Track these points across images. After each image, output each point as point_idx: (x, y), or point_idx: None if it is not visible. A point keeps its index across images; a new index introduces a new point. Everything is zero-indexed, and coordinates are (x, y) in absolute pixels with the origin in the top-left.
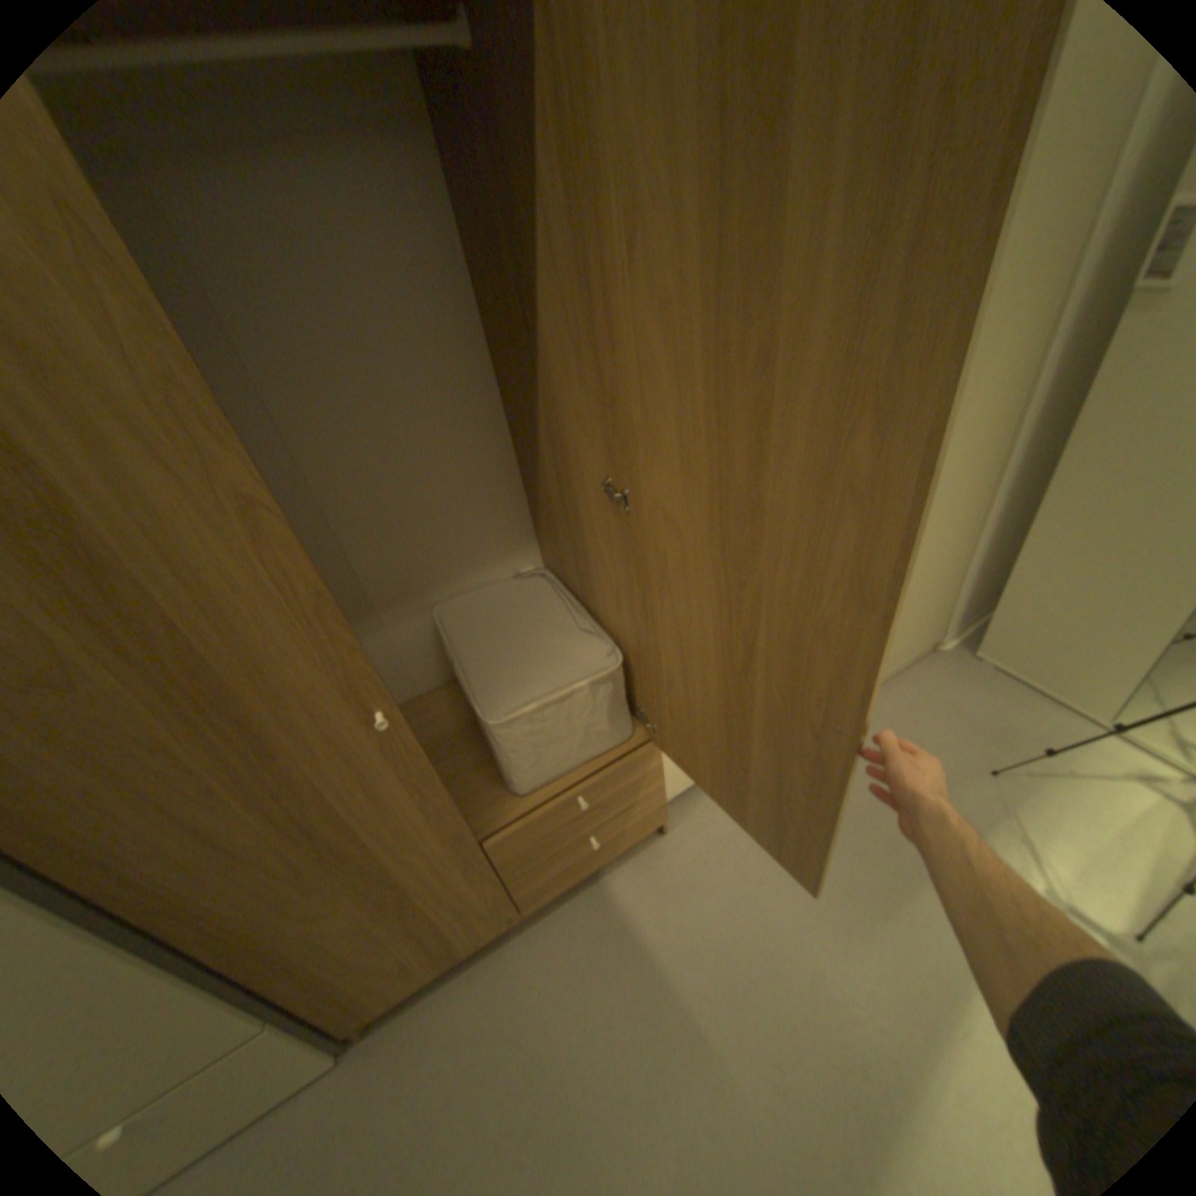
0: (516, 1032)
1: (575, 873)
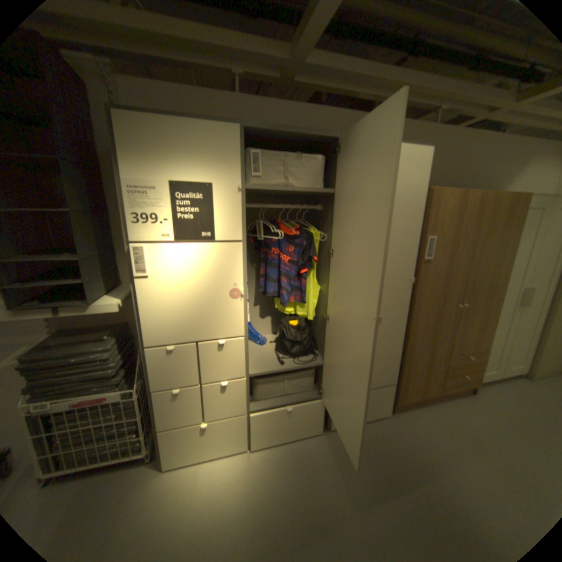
0: (447, 425)
1: (458, 389)
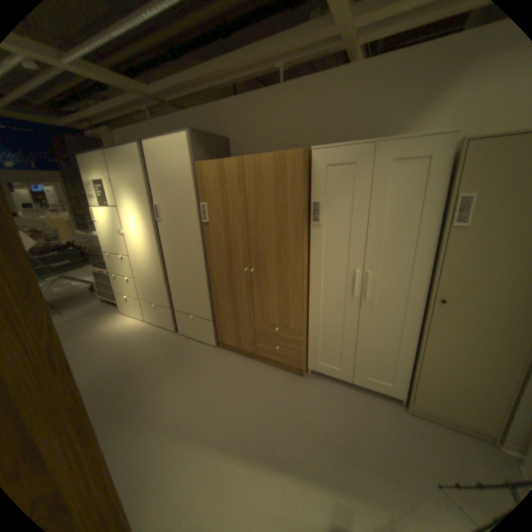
0: (237, 371)
1: (272, 355)
